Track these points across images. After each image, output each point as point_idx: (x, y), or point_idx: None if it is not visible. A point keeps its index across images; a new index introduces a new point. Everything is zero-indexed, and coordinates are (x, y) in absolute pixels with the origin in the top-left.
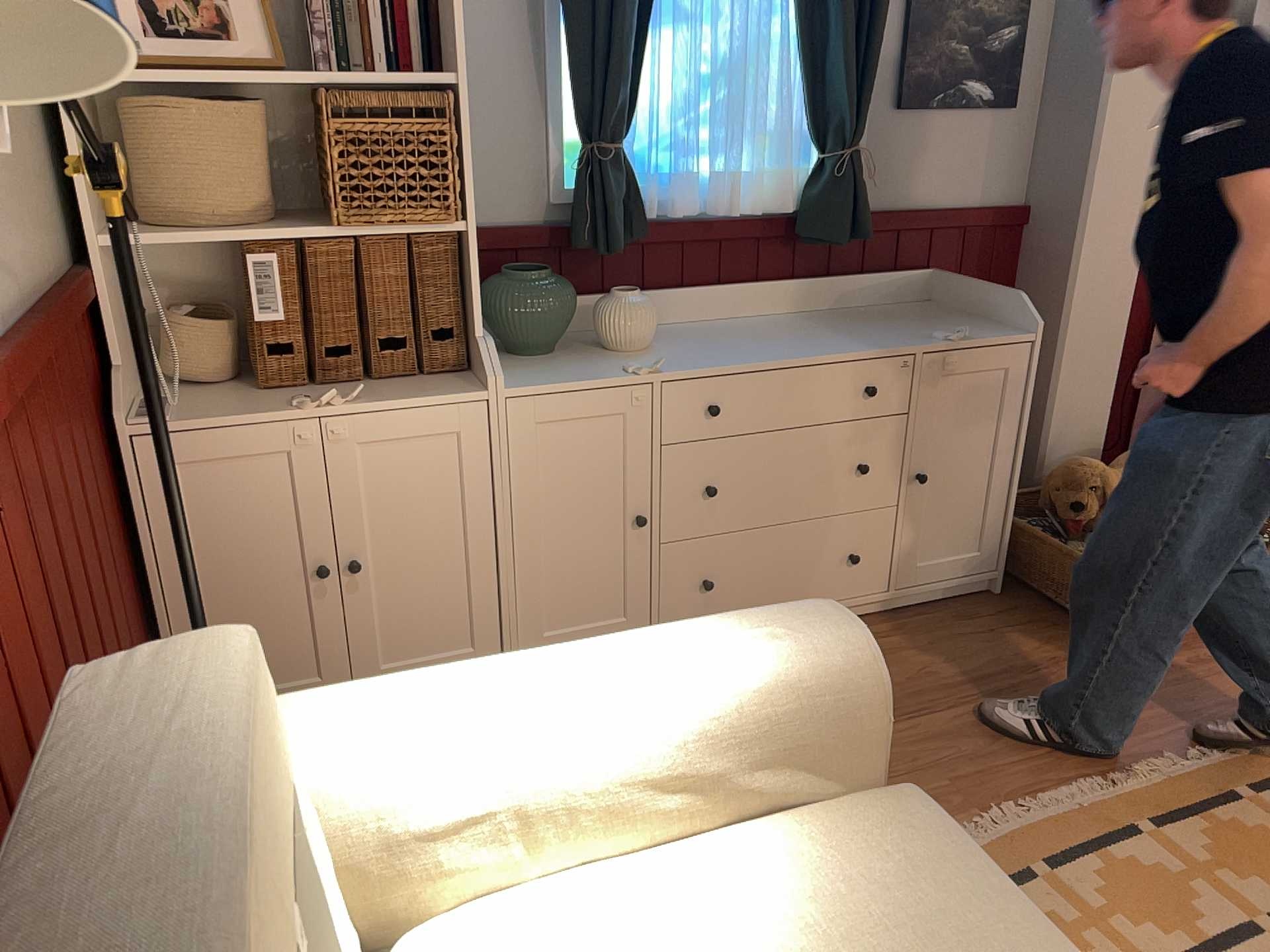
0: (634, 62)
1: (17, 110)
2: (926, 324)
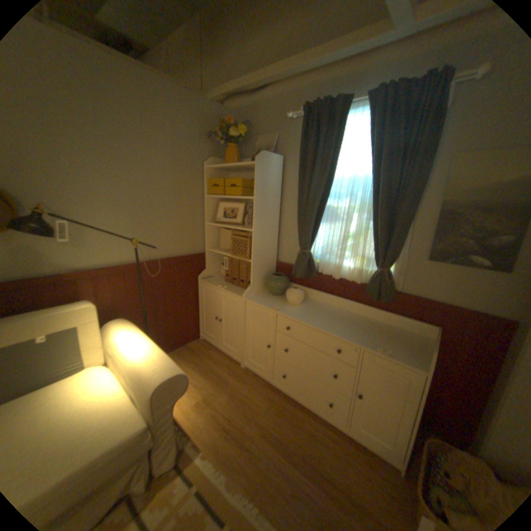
0: (314, 230)
1: (191, 228)
2: (396, 344)
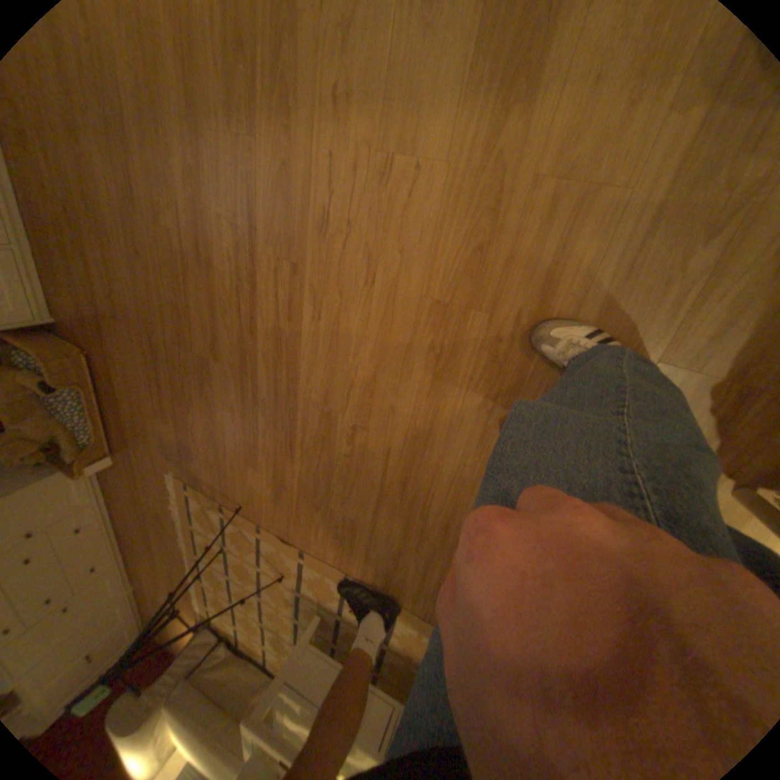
0: None
1: None
2: None
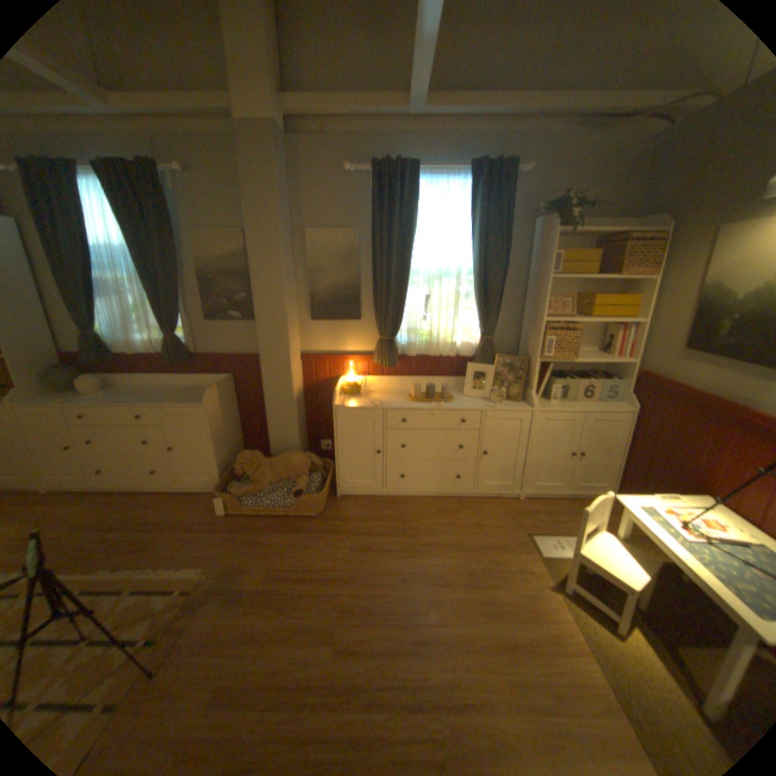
0: (86, 308)
1: None
2: (190, 396)
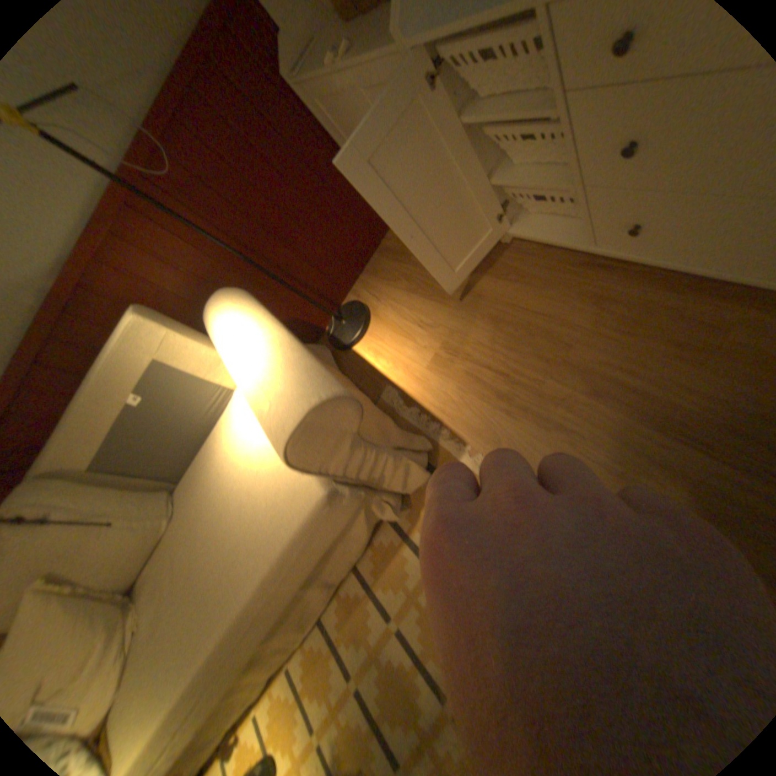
0: None
1: None
2: None
